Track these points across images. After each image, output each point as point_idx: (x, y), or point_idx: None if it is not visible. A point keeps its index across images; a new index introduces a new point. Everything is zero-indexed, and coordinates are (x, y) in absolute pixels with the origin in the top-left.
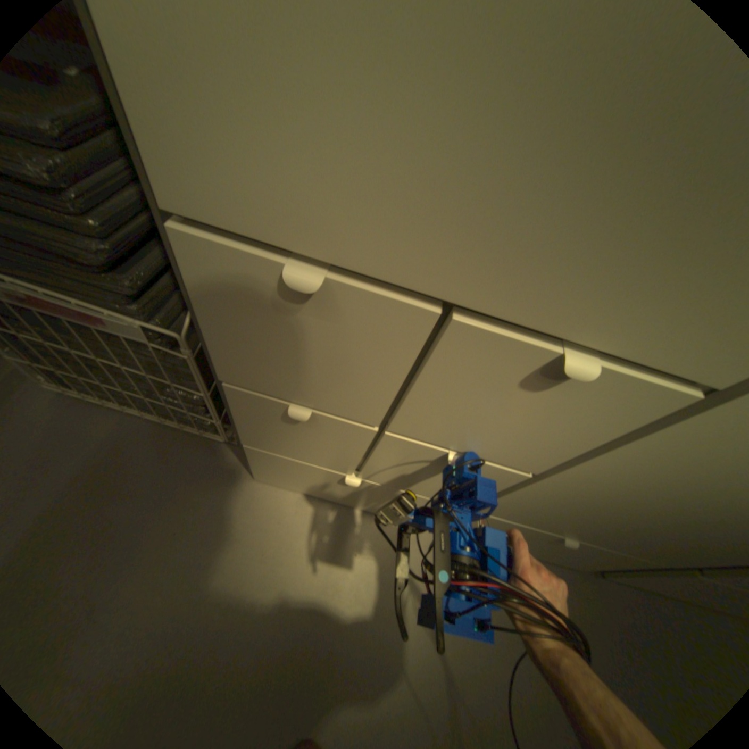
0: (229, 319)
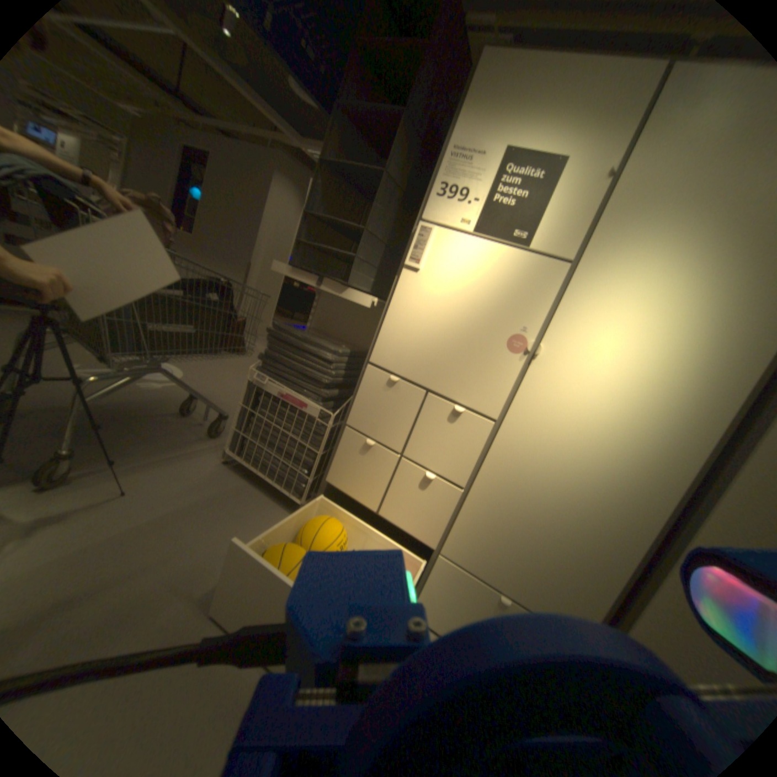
0: (366, 396)
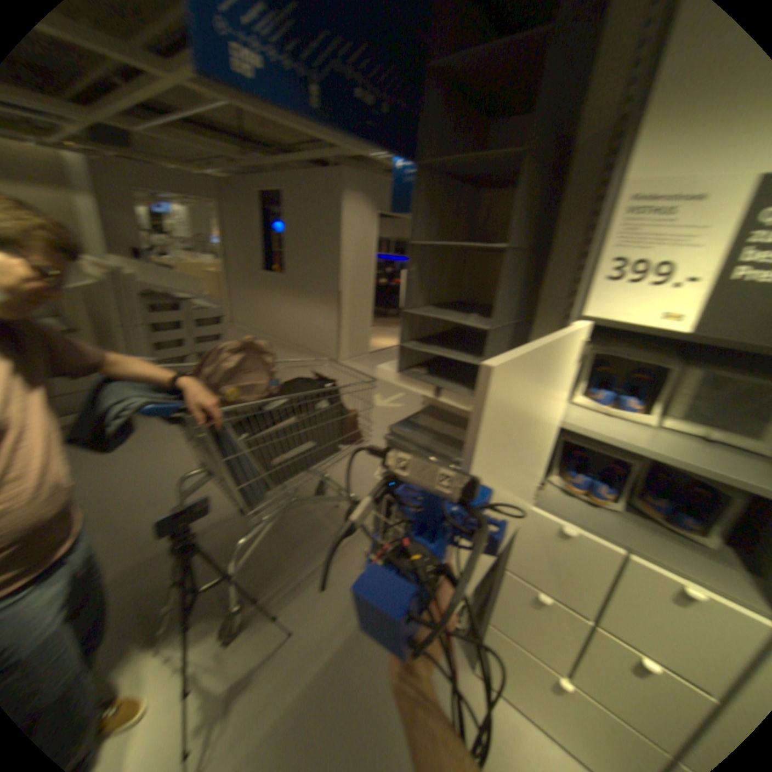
0: (527, 540)
